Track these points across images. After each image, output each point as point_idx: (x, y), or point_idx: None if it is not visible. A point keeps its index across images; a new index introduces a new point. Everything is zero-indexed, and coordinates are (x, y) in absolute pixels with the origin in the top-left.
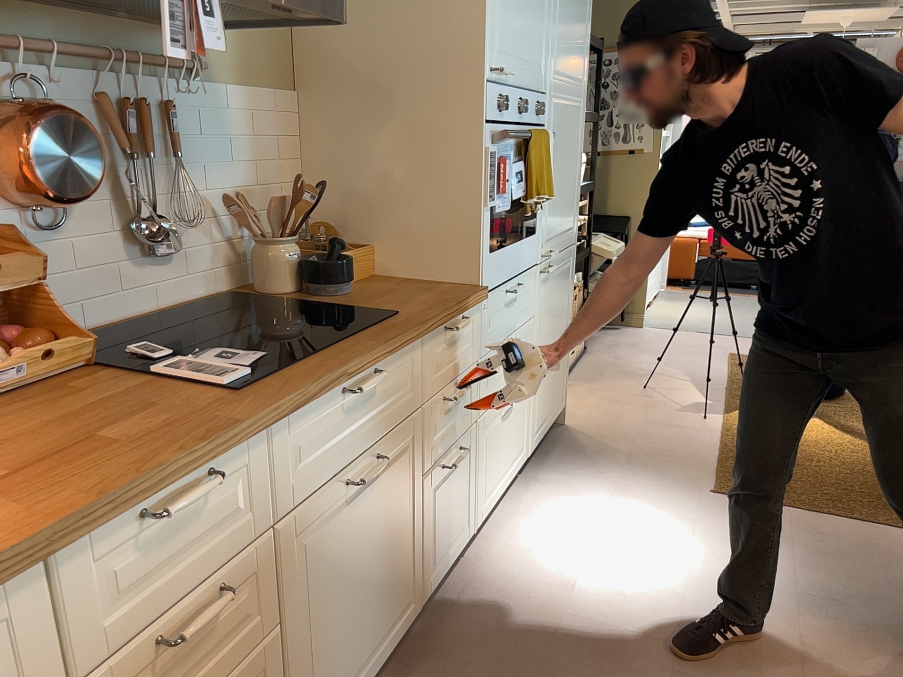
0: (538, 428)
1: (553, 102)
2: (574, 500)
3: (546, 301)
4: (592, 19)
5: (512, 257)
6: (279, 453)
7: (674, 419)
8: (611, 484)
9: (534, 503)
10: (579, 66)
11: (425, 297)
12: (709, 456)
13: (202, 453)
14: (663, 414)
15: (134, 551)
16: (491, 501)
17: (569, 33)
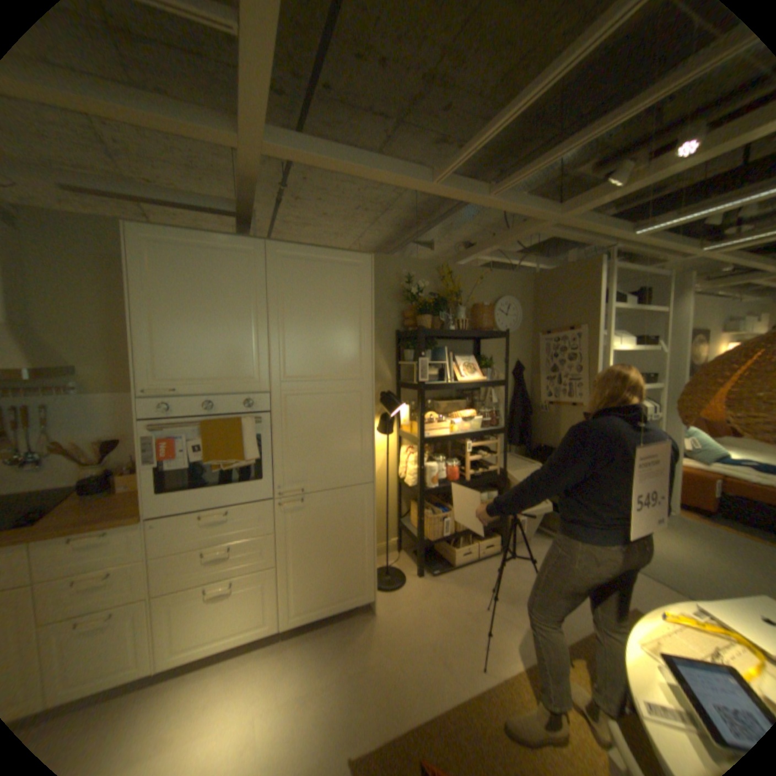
0: (299, 613)
1: (283, 395)
2: (265, 687)
3: (296, 524)
4: (374, 333)
5: (203, 496)
6: None
7: (458, 657)
8: (306, 691)
9: (245, 673)
10: (344, 367)
11: (89, 516)
12: (418, 719)
13: None
14: (457, 647)
15: None
16: (189, 656)
17: (312, 350)
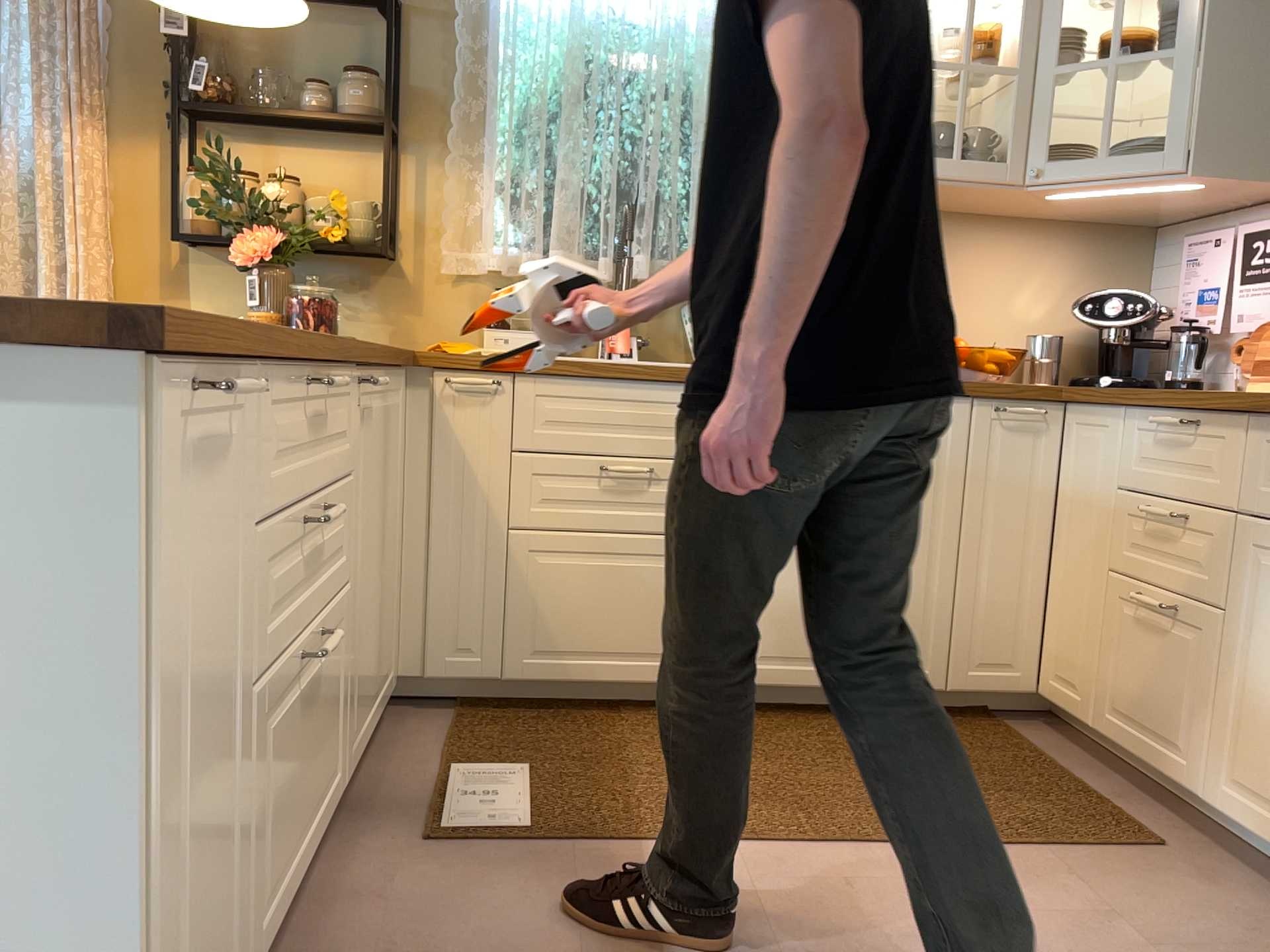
0: None
1: None
2: None
3: None
4: None
5: None
6: (1260, 451)
7: None
8: None
9: None
10: None
11: None
12: None
13: (1186, 399)
14: None
15: (1158, 441)
16: None
17: None
